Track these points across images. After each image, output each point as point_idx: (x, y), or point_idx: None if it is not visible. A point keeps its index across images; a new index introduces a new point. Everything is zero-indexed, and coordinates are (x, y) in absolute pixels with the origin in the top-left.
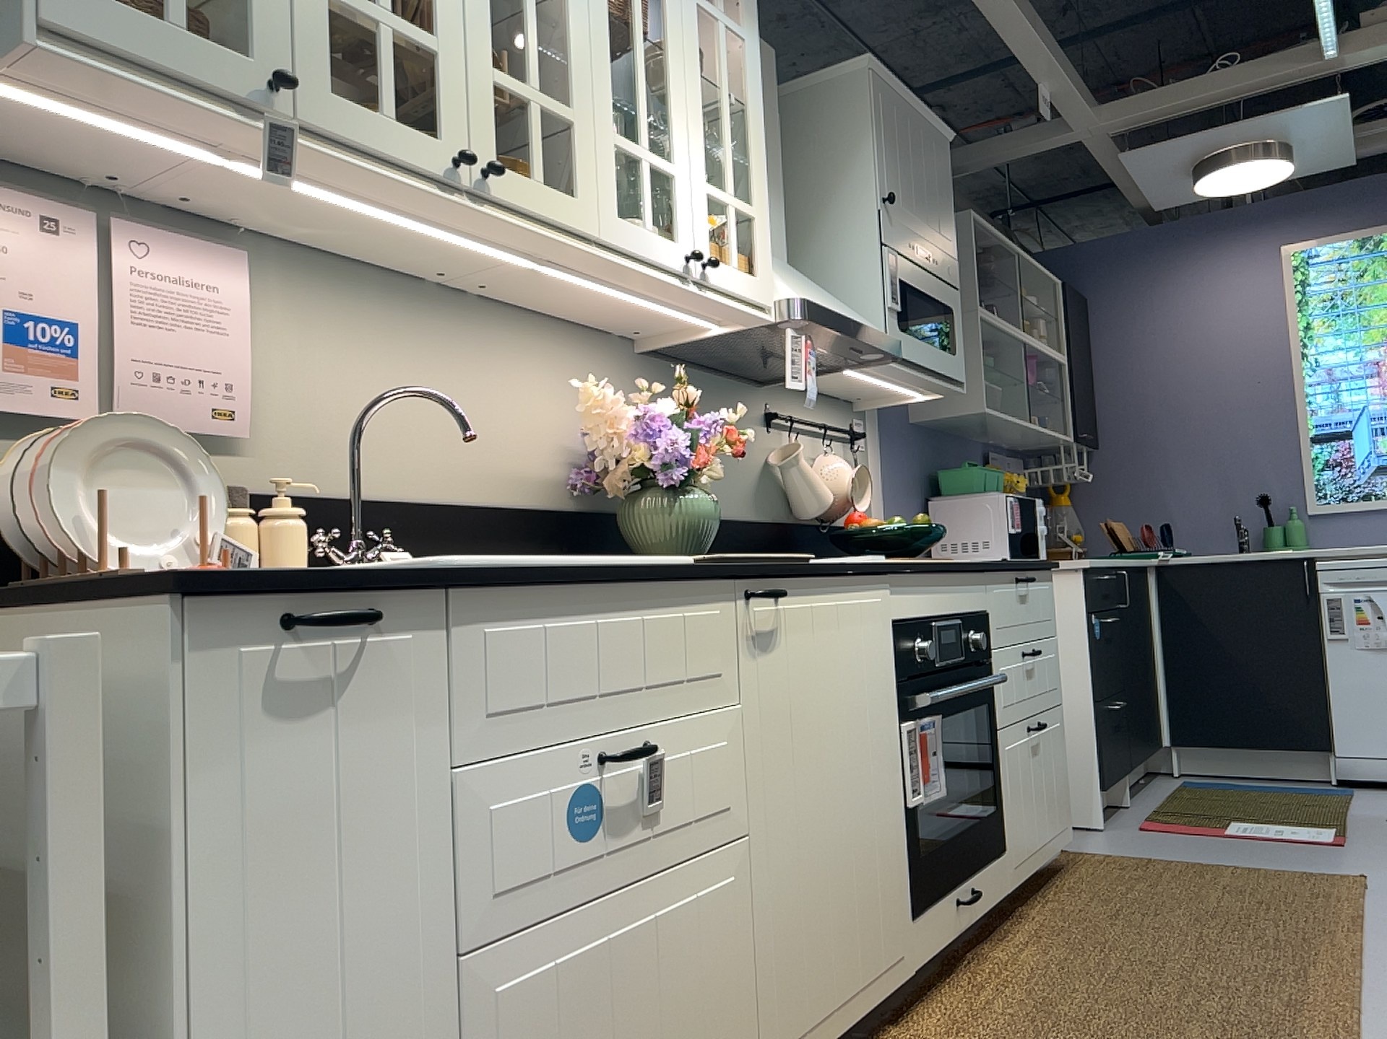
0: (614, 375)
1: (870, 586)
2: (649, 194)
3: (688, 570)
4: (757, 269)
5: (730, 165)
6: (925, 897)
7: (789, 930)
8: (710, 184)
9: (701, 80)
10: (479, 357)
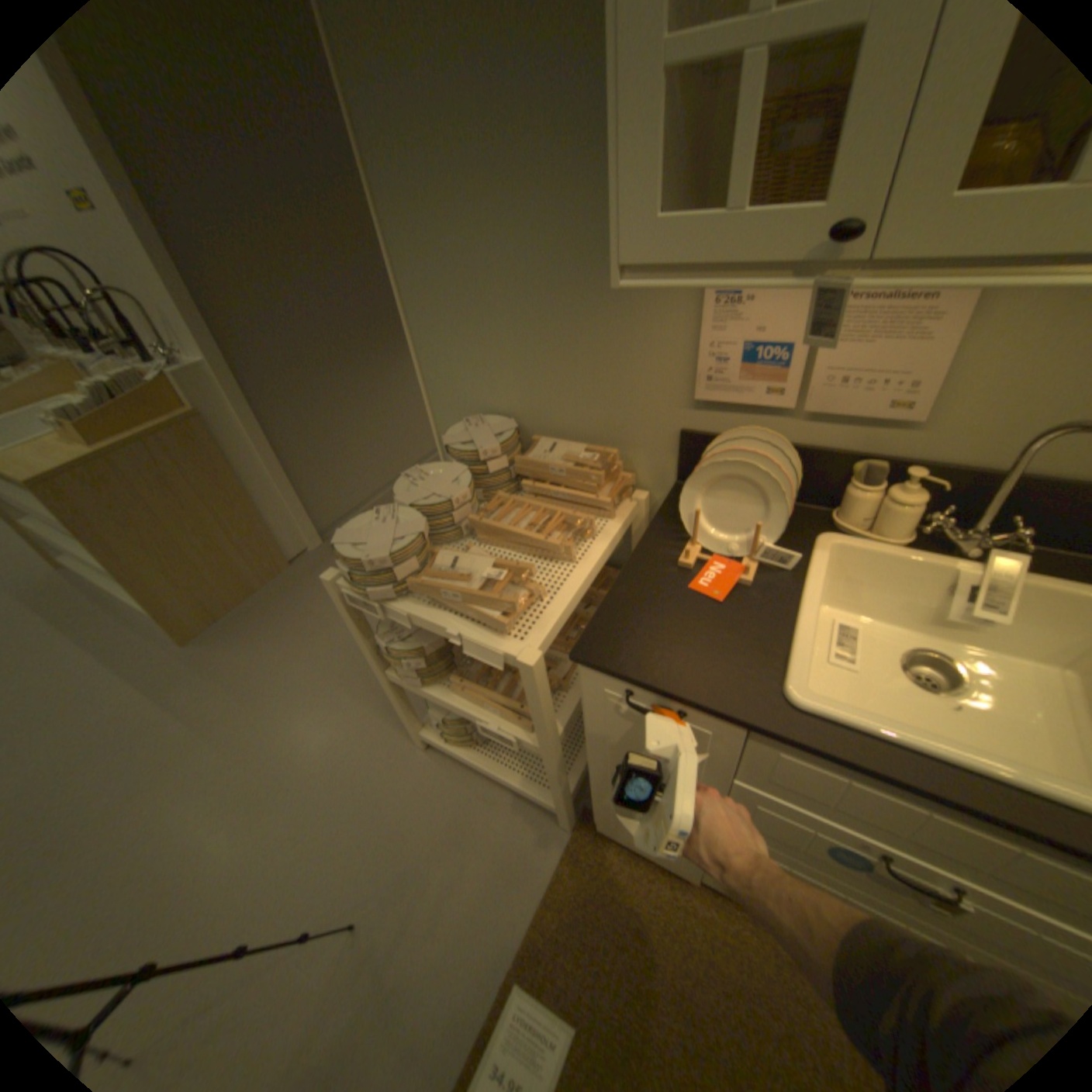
0: None
1: None
2: None
3: None
4: None
5: None
6: None
7: None
8: None
9: None
10: None
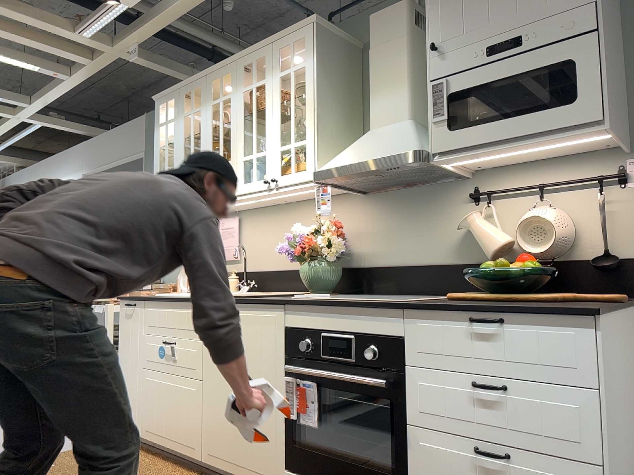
0: (336, 212)
1: (267, 309)
2: (254, 168)
3: (185, 299)
4: (307, 164)
5: (291, 130)
6: (297, 468)
7: (213, 419)
8: (280, 146)
9: (279, 107)
10: (294, 221)
